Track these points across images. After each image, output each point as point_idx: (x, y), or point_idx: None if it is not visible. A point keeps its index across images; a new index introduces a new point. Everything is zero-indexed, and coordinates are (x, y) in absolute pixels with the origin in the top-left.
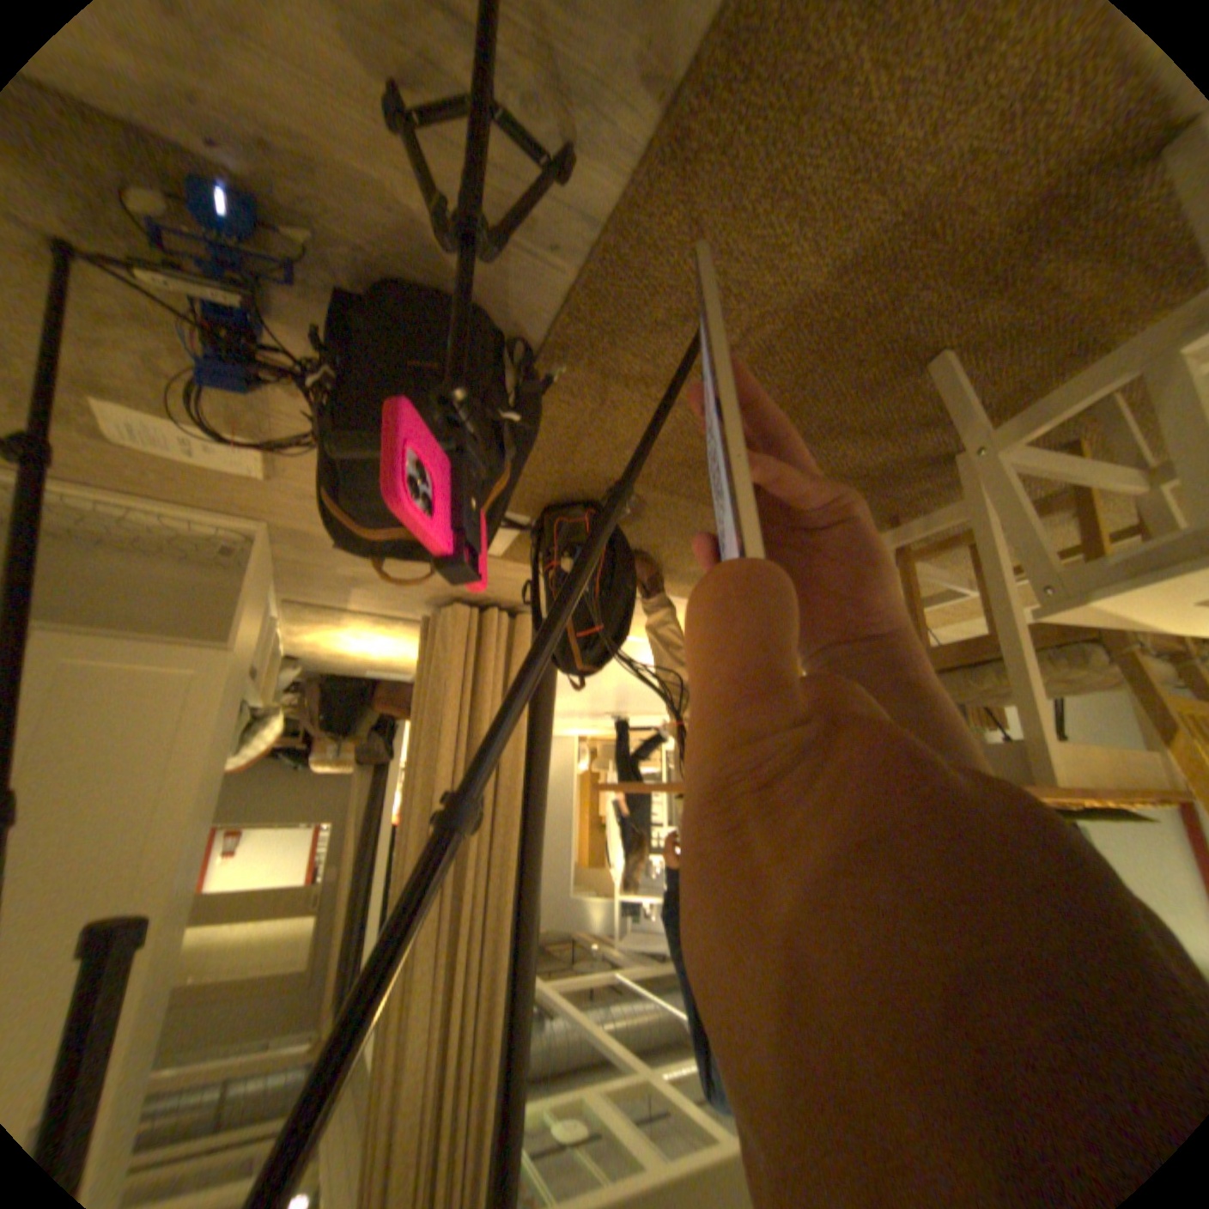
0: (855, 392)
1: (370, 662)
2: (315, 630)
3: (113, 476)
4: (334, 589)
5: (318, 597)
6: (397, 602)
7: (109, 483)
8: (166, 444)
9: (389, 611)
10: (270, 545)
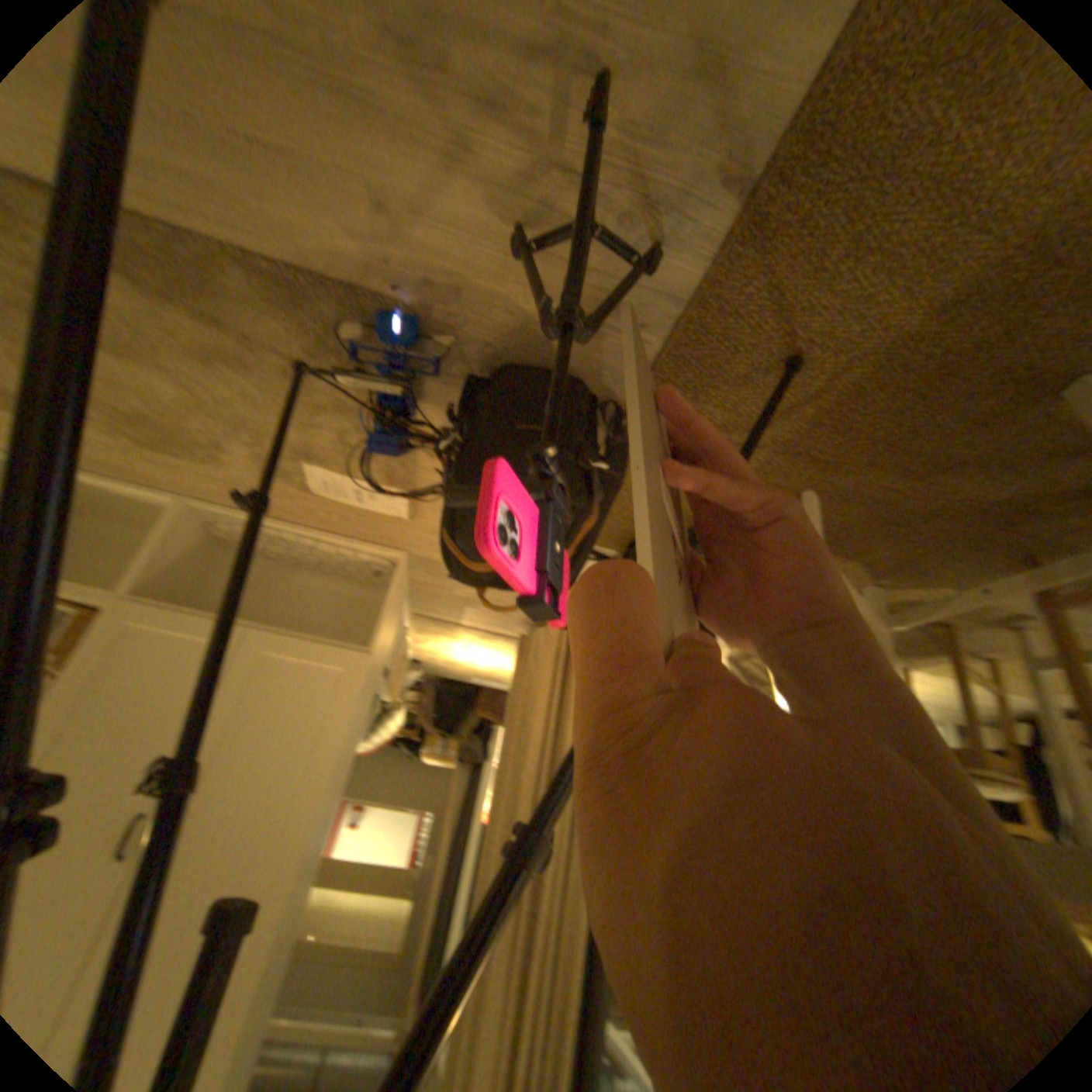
0: (967, 426)
1: (475, 670)
2: (435, 640)
3: (313, 517)
4: (452, 606)
5: (440, 612)
6: (500, 620)
7: (310, 521)
8: (348, 493)
9: (494, 628)
10: (409, 569)
